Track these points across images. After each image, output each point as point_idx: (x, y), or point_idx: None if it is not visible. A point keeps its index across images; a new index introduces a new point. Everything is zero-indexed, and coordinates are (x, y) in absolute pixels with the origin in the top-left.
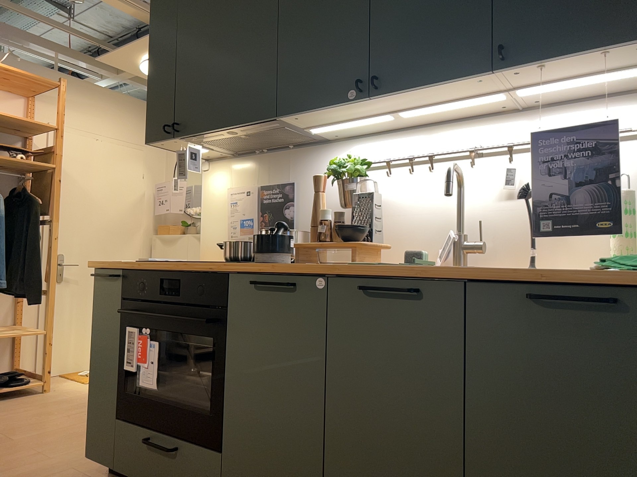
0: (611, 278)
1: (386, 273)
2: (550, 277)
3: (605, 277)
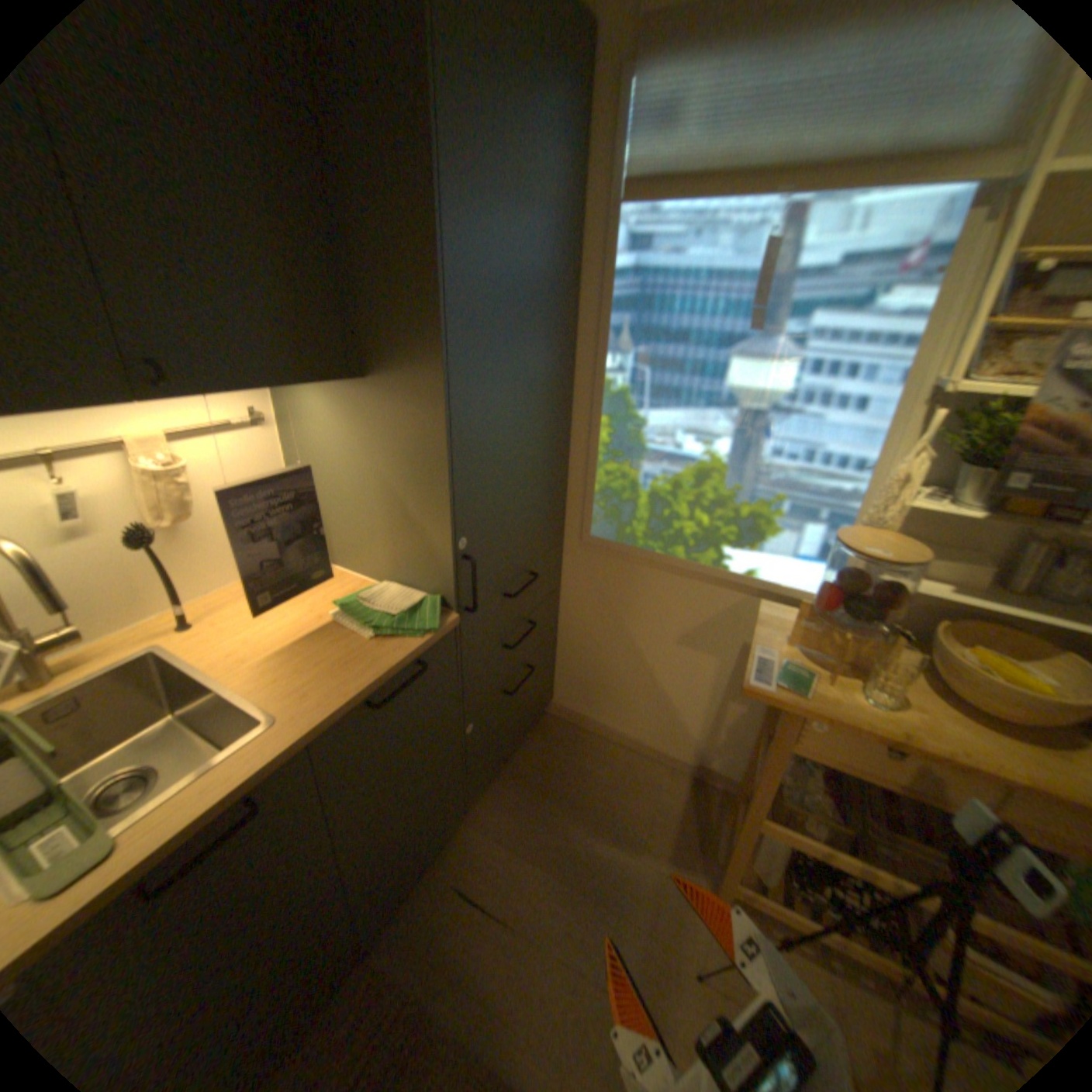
0: (411, 650)
1: (174, 832)
2: (383, 681)
3: (417, 655)
